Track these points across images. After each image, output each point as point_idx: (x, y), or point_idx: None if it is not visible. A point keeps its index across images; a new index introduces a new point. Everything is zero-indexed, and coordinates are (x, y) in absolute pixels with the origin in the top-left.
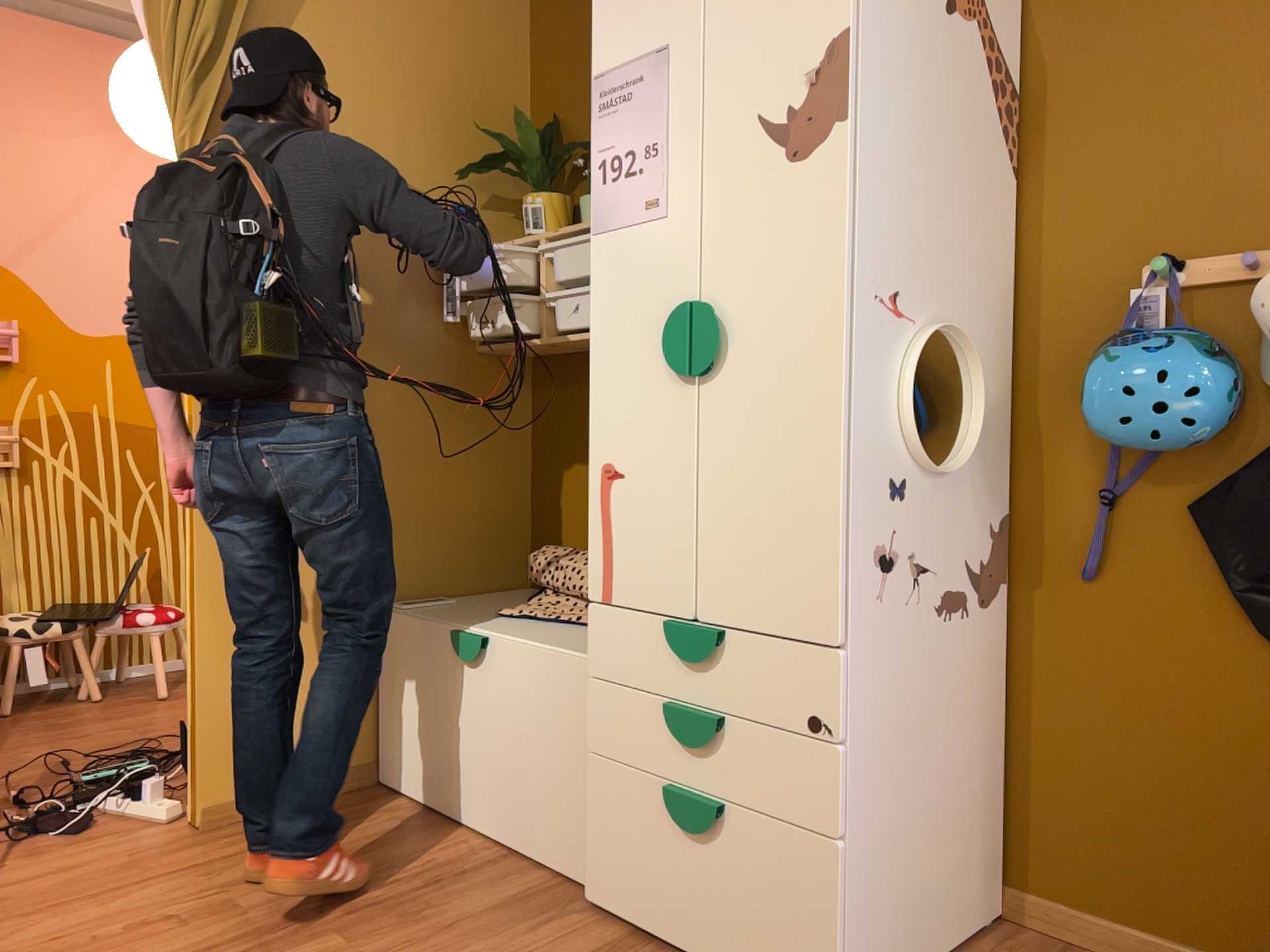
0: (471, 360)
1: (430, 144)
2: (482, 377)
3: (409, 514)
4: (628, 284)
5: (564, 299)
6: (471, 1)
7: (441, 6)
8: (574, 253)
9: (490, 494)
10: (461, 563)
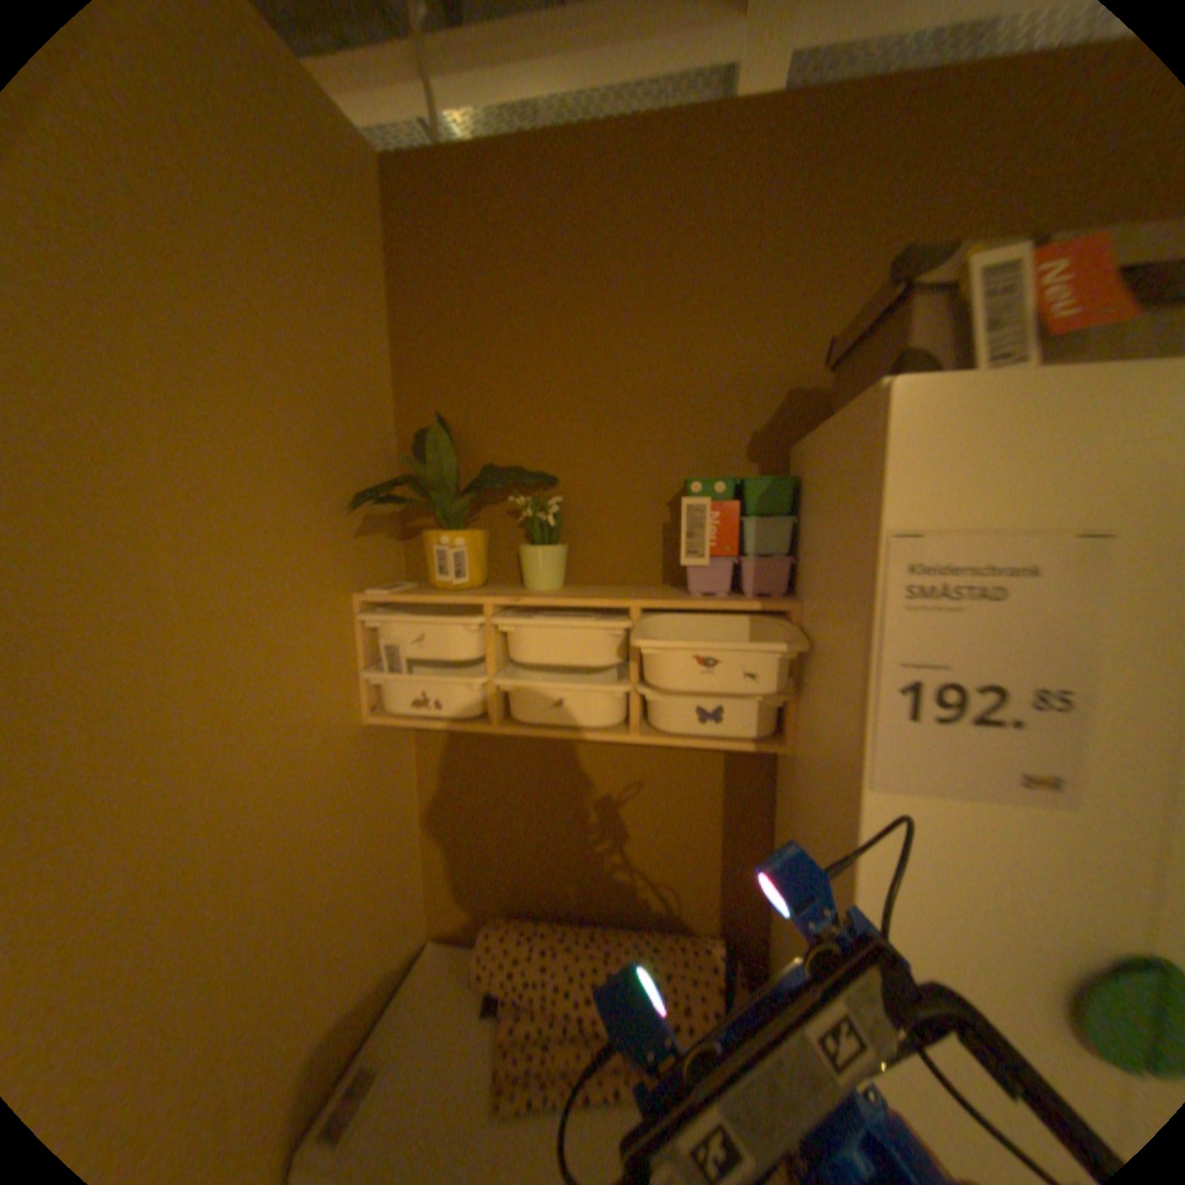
0: (365, 735)
1: (294, 459)
2: (377, 749)
3: (317, 991)
4: (964, 886)
5: (538, 687)
6: (326, 235)
7: (288, 234)
8: (555, 633)
9: (394, 874)
10: (375, 980)
